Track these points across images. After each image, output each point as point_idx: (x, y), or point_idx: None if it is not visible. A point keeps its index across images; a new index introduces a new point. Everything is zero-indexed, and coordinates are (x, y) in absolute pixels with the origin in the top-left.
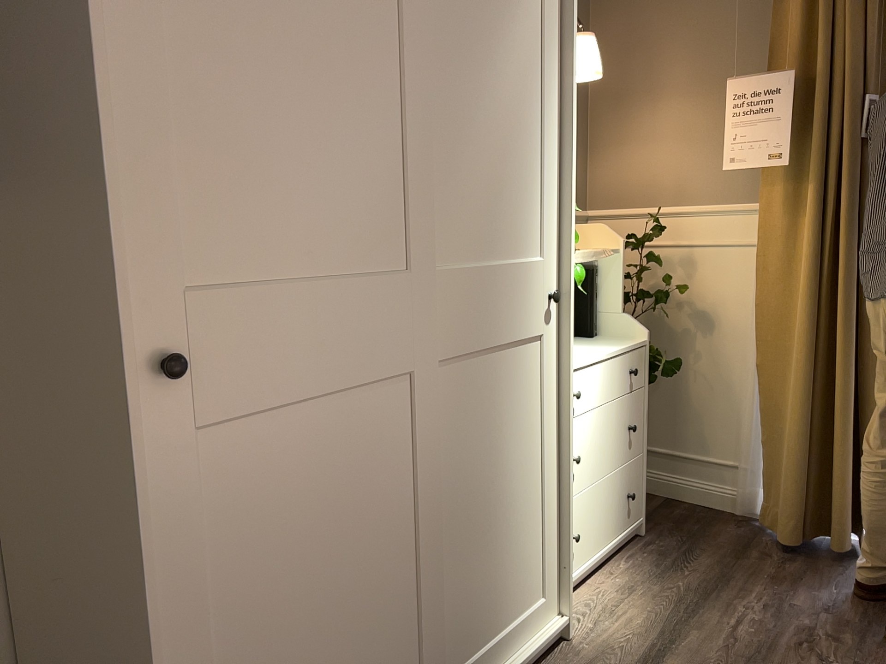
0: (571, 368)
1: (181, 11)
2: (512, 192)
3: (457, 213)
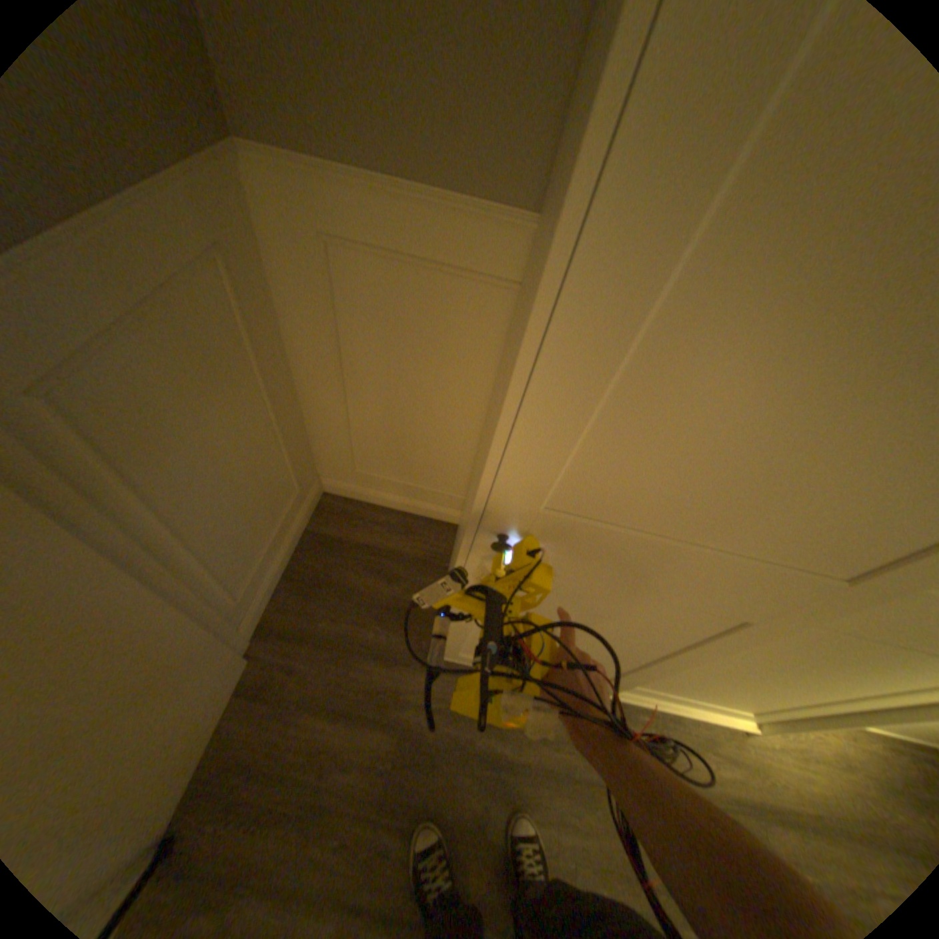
0: None
1: (728, 253)
2: None
3: None
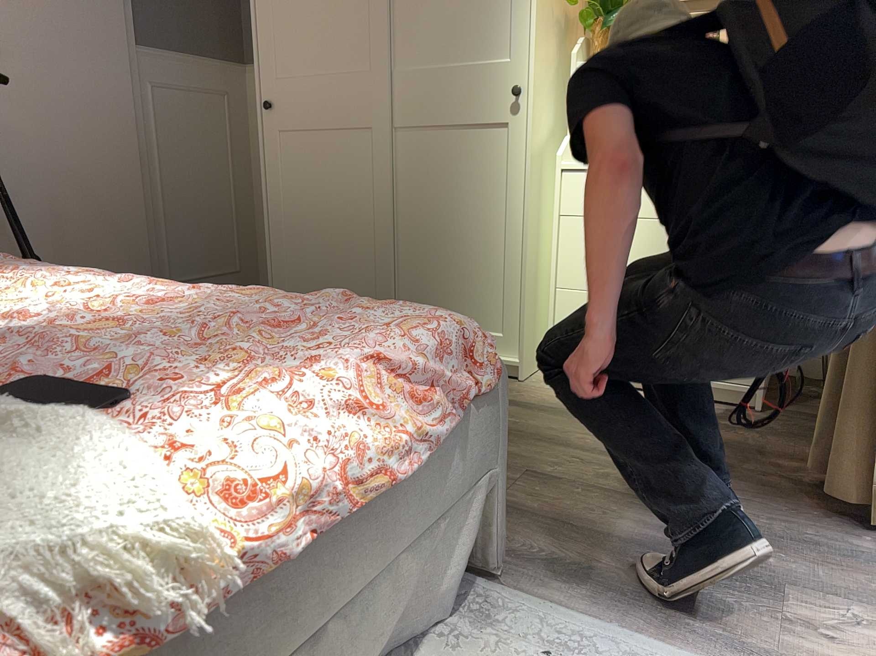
0: (529, 154)
1: None
2: (473, 13)
3: (419, 35)
